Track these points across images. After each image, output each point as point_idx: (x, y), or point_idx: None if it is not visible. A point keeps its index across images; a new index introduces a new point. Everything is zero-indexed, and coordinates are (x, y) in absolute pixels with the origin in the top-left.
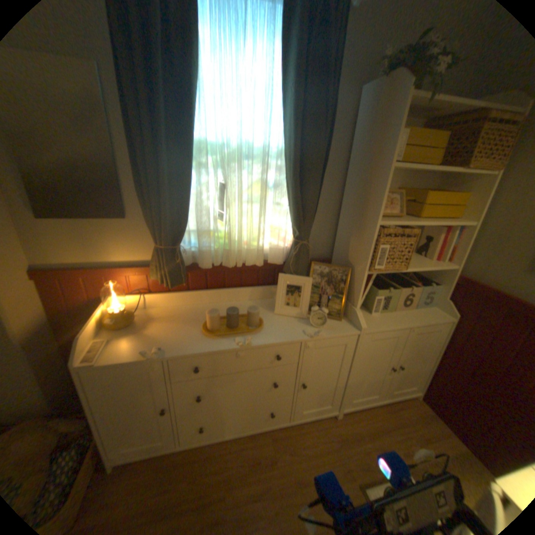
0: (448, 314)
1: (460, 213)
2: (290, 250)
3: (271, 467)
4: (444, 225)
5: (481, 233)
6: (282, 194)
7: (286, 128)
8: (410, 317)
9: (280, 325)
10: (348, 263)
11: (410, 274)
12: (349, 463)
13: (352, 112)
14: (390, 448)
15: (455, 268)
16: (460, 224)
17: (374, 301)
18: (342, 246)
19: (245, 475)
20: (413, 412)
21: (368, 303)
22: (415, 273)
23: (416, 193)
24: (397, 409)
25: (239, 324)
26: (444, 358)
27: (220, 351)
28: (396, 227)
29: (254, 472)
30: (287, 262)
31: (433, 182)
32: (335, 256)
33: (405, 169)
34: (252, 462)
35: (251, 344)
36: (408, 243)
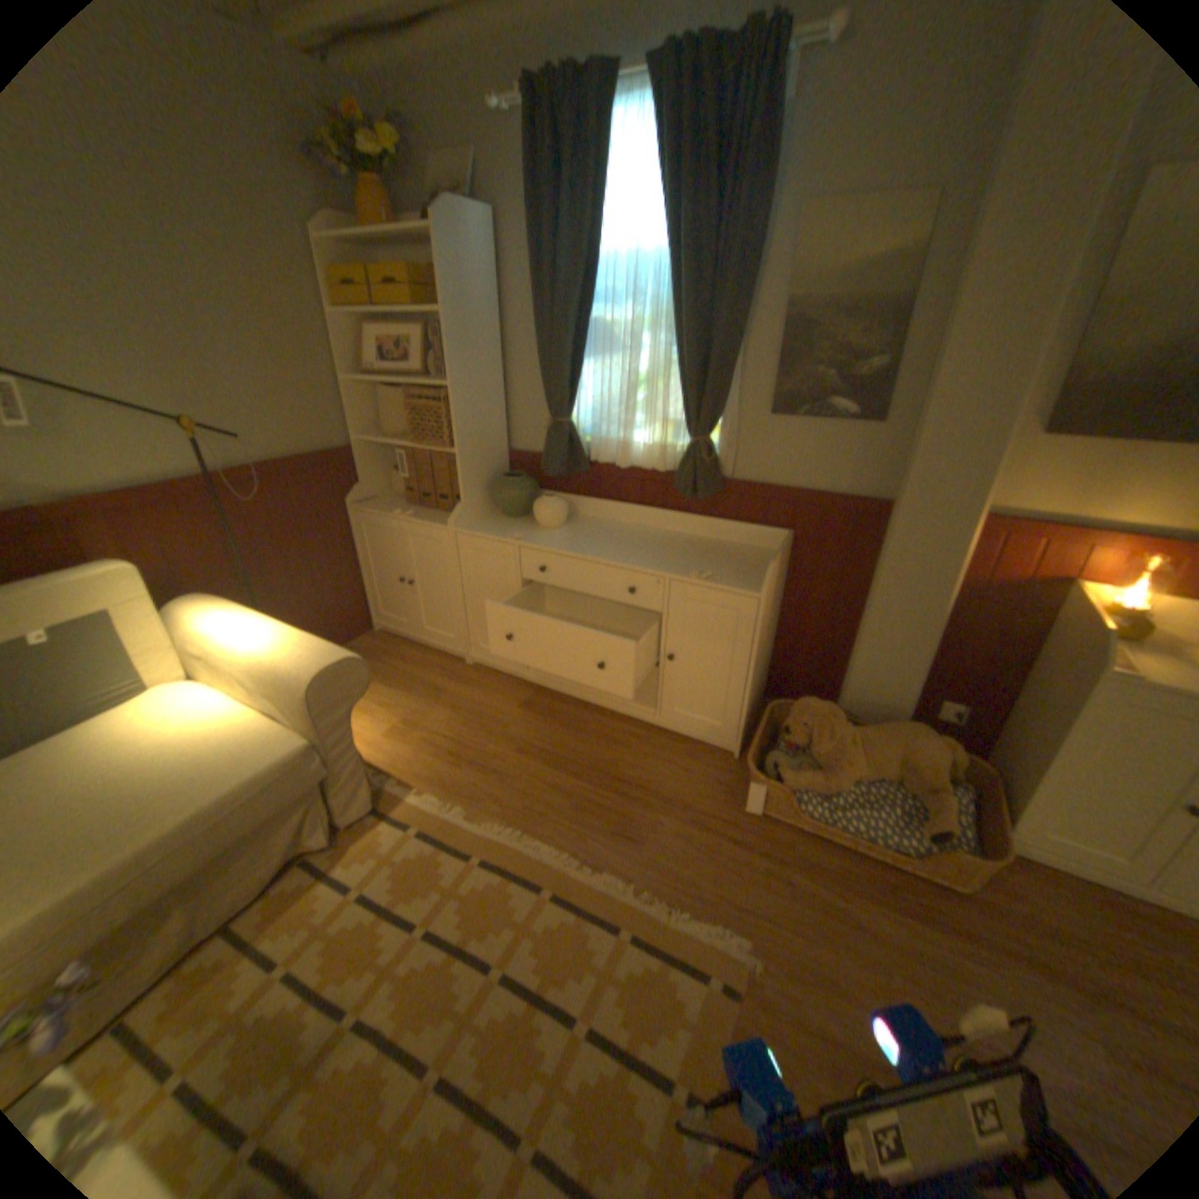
0: None
1: None
2: None
3: None
4: None
5: None
6: None
7: None
8: None
9: None
10: None
11: None
12: None
13: None
14: None
15: None
16: None
17: None
18: None
19: None
20: None
21: None
22: None
23: None
24: None
25: None
26: None
27: None
28: None
29: None
30: None
31: None
32: None
33: None
34: None
35: None
36: None
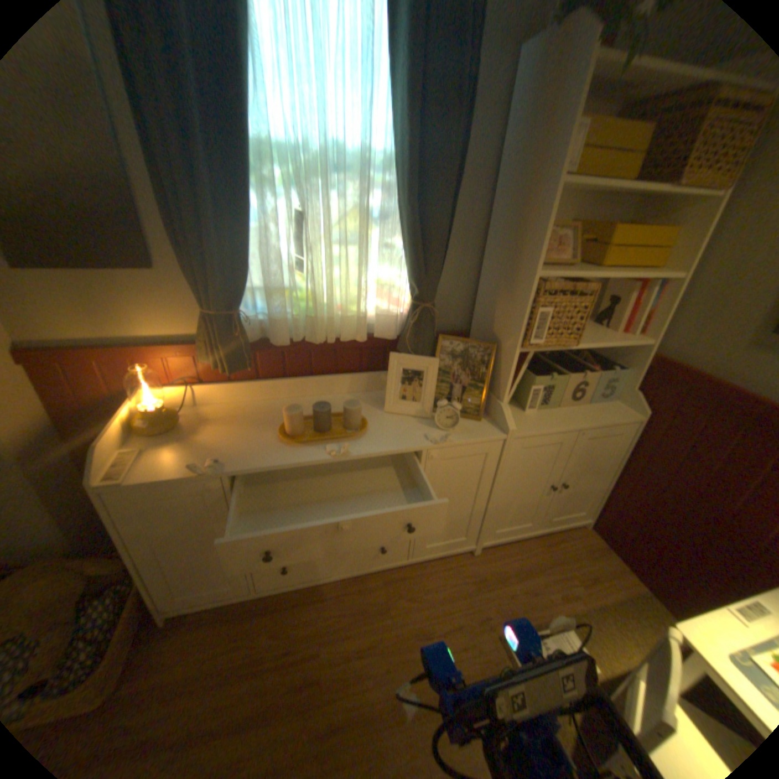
0: (635, 411)
1: (662, 259)
2: (407, 319)
3: (381, 616)
4: (637, 278)
5: (691, 290)
6: (394, 231)
7: (397, 120)
8: (580, 415)
9: (392, 427)
10: (492, 338)
11: (585, 354)
12: (487, 610)
13: (504, 93)
14: (543, 591)
15: (649, 343)
16: (660, 277)
17: (529, 392)
18: (484, 313)
19: (346, 627)
20: (578, 545)
21: (520, 395)
22: (592, 352)
23: (597, 229)
24: (556, 542)
25: (333, 427)
26: (624, 471)
27: (304, 464)
28: (566, 282)
29: (358, 623)
30: (402, 336)
31: (626, 212)
32: (475, 327)
33: (583, 190)
34: (356, 611)
35: (348, 453)
36: (581, 306)
